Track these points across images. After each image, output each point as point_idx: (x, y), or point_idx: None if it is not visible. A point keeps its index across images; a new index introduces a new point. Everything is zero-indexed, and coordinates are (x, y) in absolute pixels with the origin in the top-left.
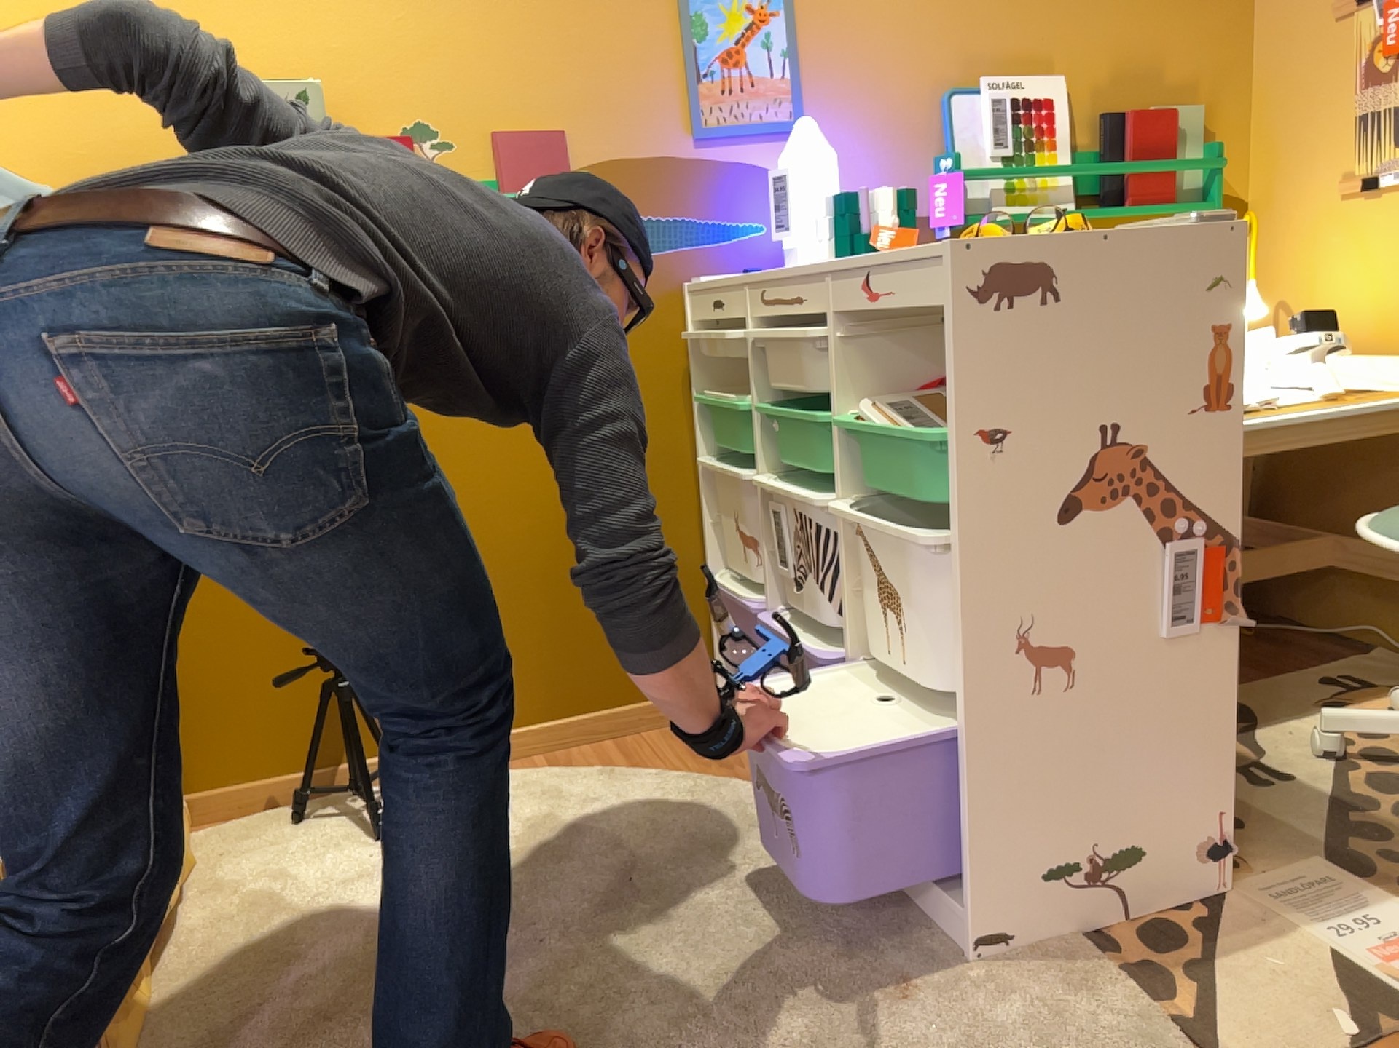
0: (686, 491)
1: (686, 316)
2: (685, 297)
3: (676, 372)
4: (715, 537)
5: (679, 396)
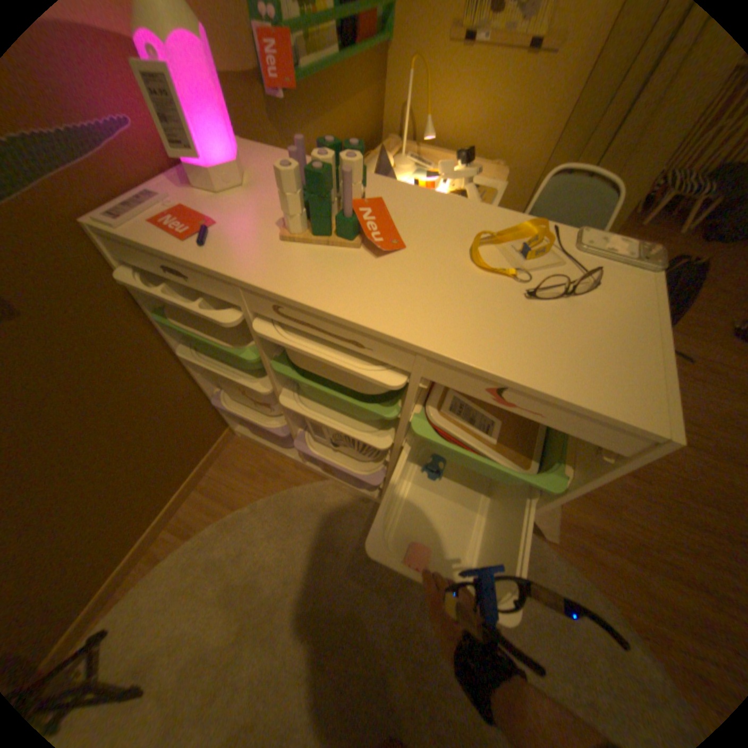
0: (173, 367)
1: (104, 254)
2: (92, 236)
3: (122, 302)
4: (205, 379)
5: (134, 318)
